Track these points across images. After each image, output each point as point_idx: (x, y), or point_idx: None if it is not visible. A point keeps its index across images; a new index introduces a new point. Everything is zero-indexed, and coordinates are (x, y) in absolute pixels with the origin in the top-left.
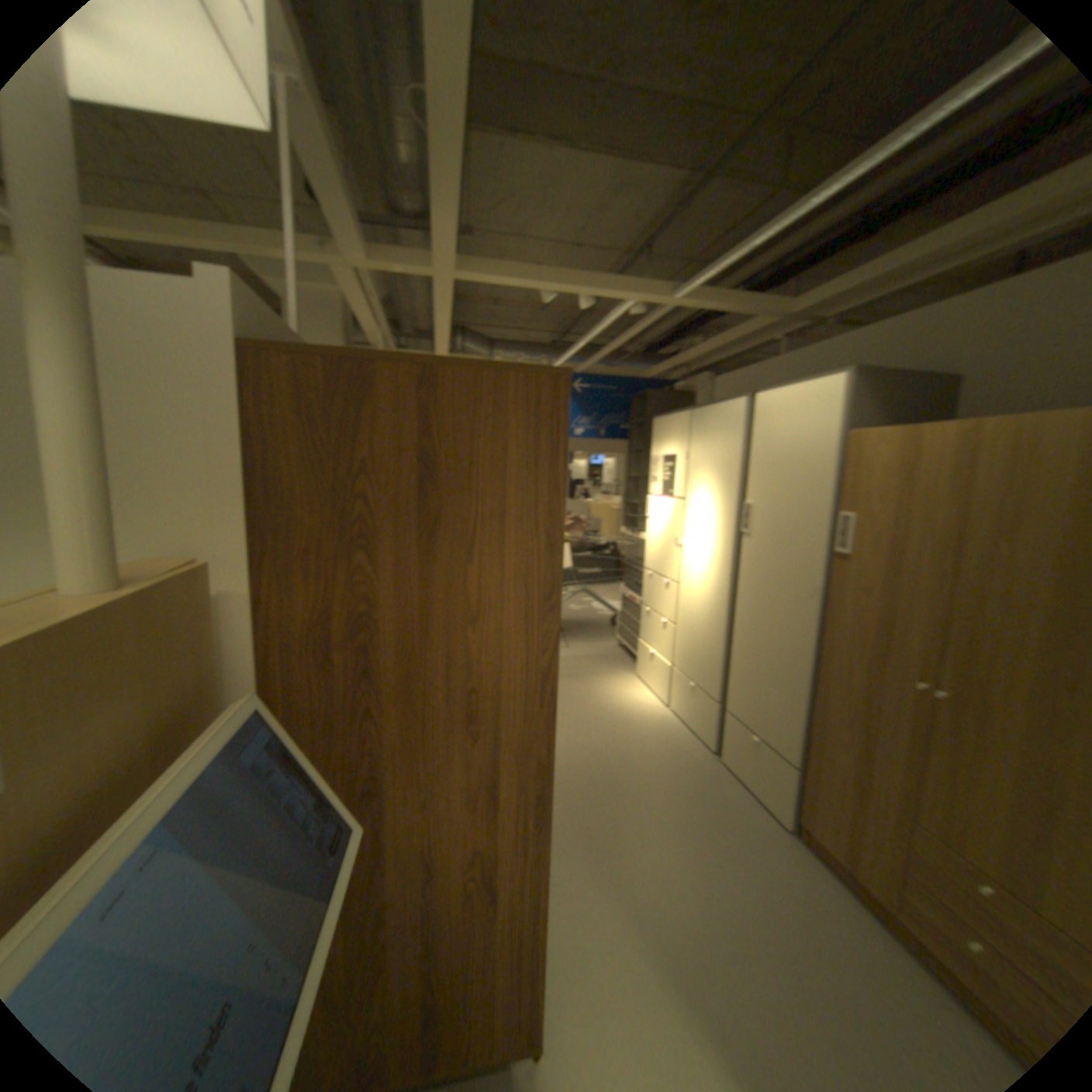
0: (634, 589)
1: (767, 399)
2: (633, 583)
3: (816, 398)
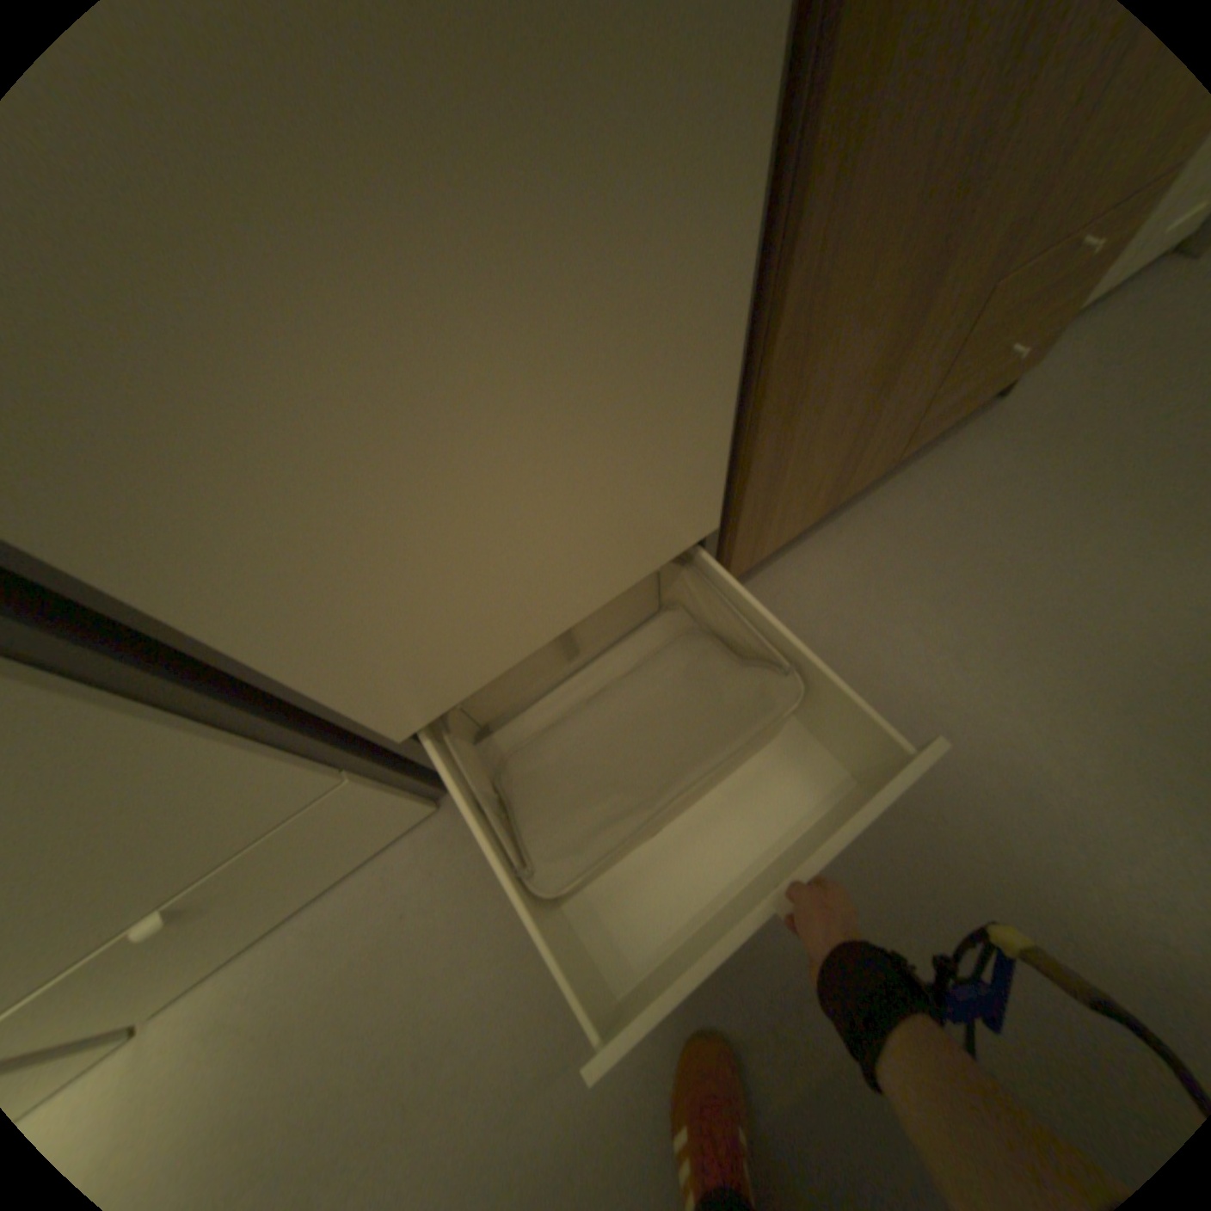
0: None
1: None
2: None
3: None
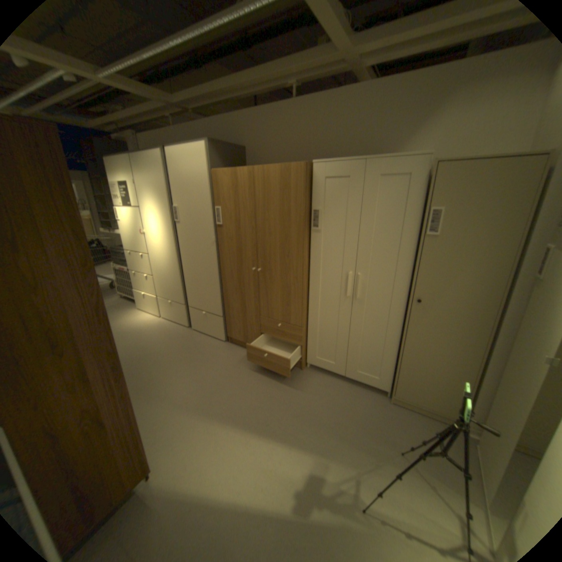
0: (120, 264)
1: (169, 151)
2: (117, 261)
3: (193, 152)
